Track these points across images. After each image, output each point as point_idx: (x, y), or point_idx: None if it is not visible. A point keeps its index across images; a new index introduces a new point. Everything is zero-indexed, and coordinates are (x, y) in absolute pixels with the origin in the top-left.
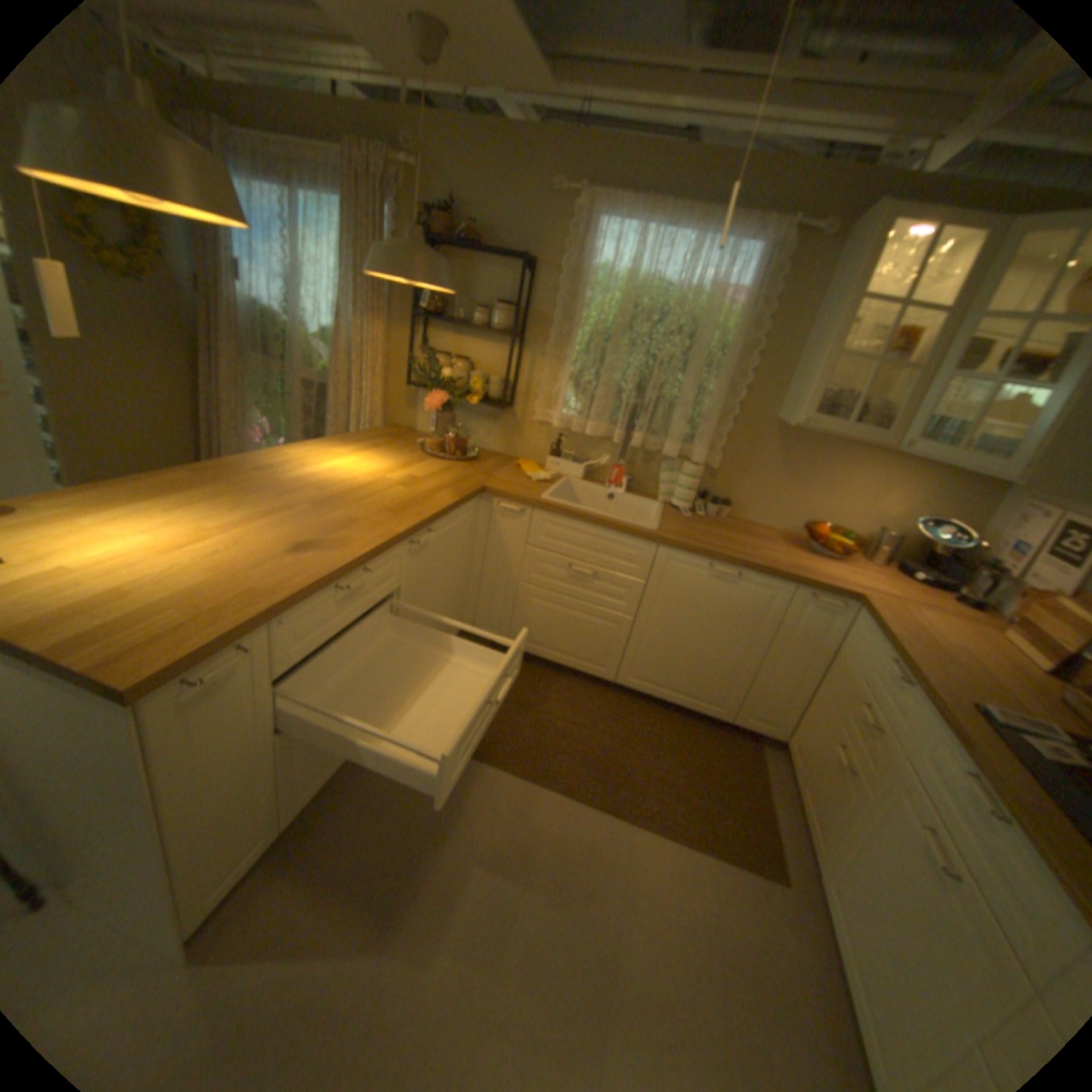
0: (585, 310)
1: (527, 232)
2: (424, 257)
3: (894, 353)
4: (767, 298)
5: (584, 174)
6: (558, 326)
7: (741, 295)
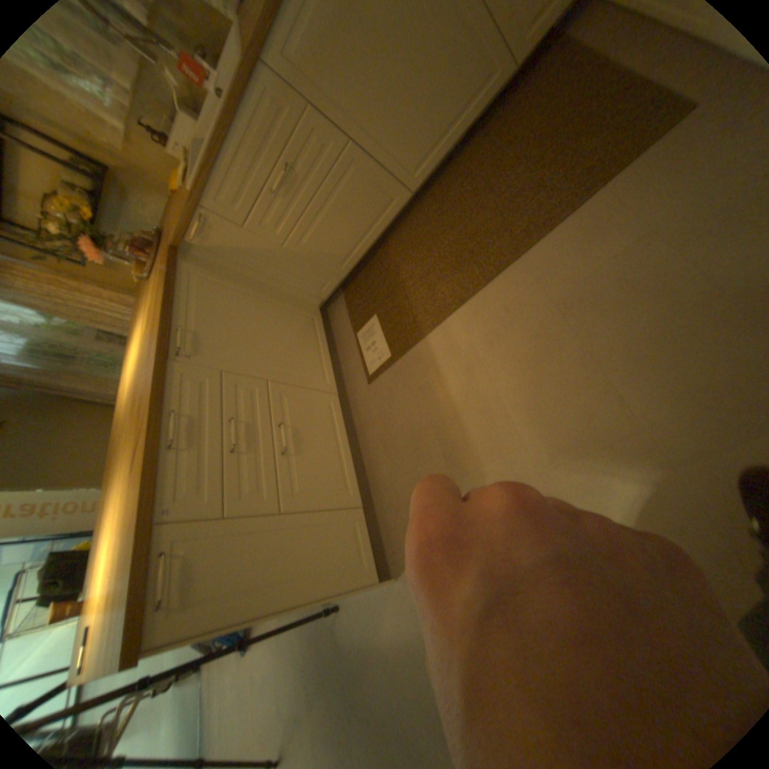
0: None
1: None
2: None
3: None
4: None
5: None
6: None
7: None
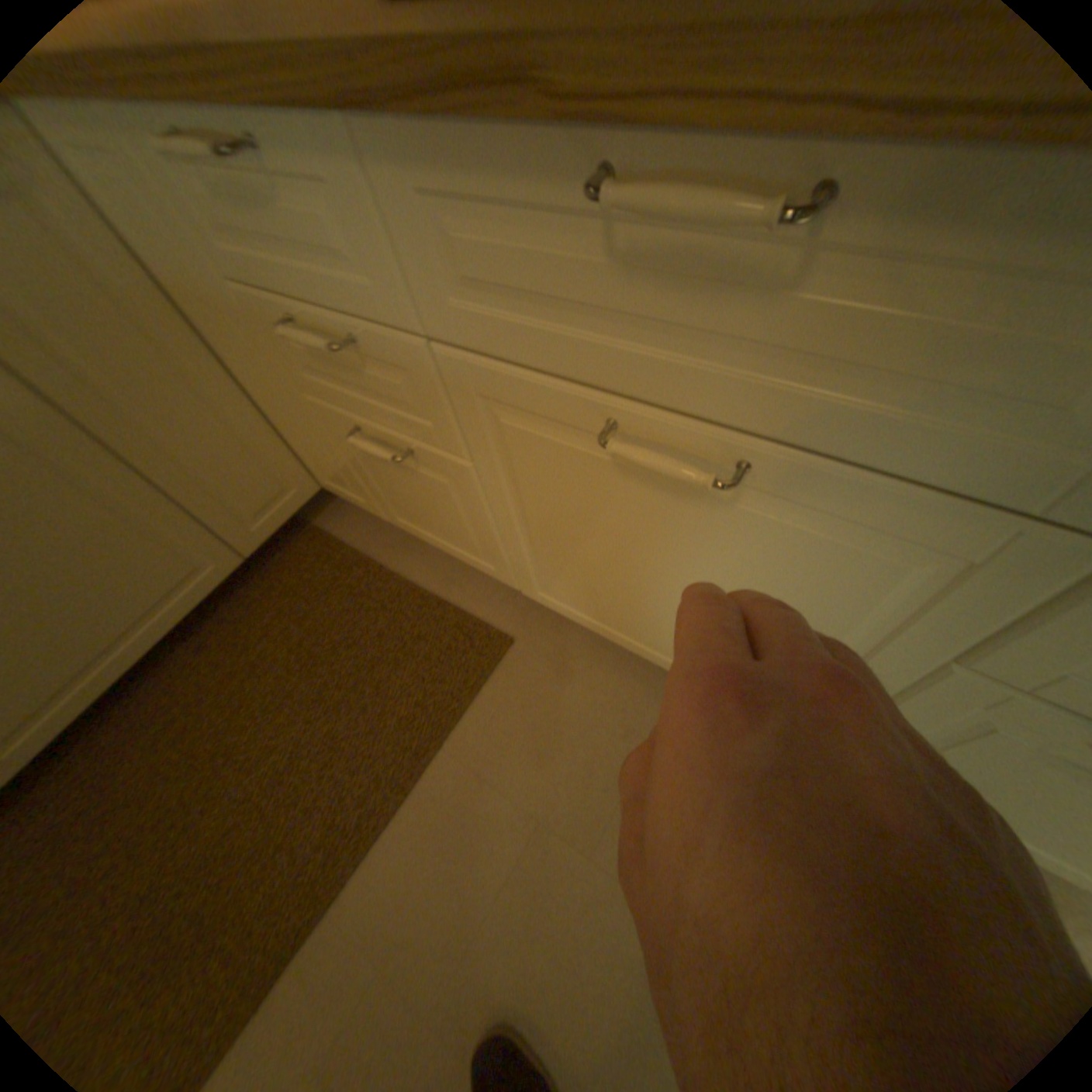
0: None
1: None
2: None
3: None
4: None
5: None
6: None
7: None
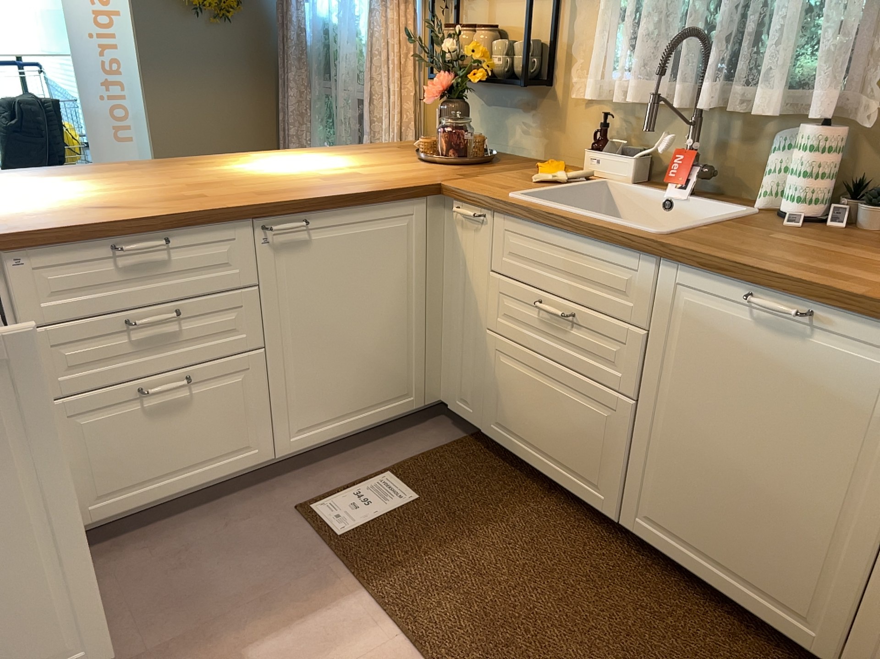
0: None
1: None
2: None
3: None
4: None
5: None
6: None
7: None
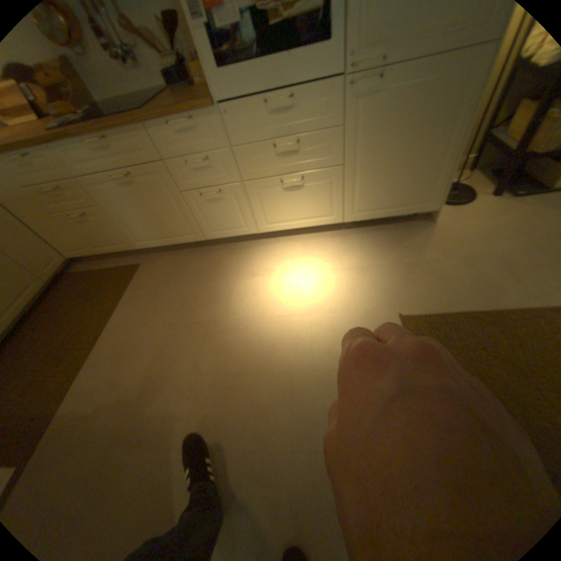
0: None
1: None
2: None
3: None
4: None
5: None
6: None
7: None
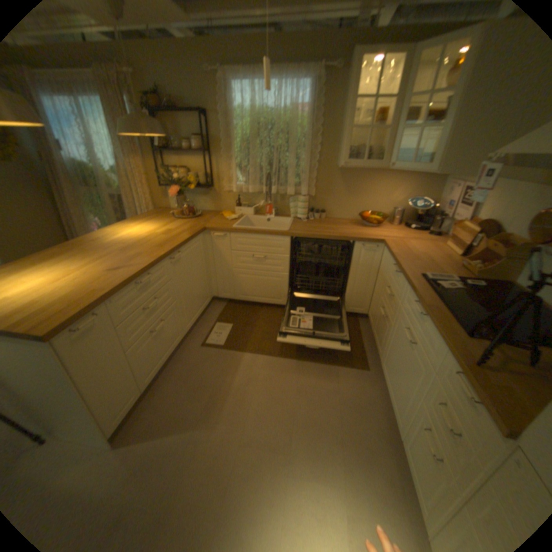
0: (235, 130)
1: (198, 95)
2: (144, 119)
3: (378, 122)
4: (319, 106)
5: (218, 59)
6: (224, 140)
7: (307, 107)
